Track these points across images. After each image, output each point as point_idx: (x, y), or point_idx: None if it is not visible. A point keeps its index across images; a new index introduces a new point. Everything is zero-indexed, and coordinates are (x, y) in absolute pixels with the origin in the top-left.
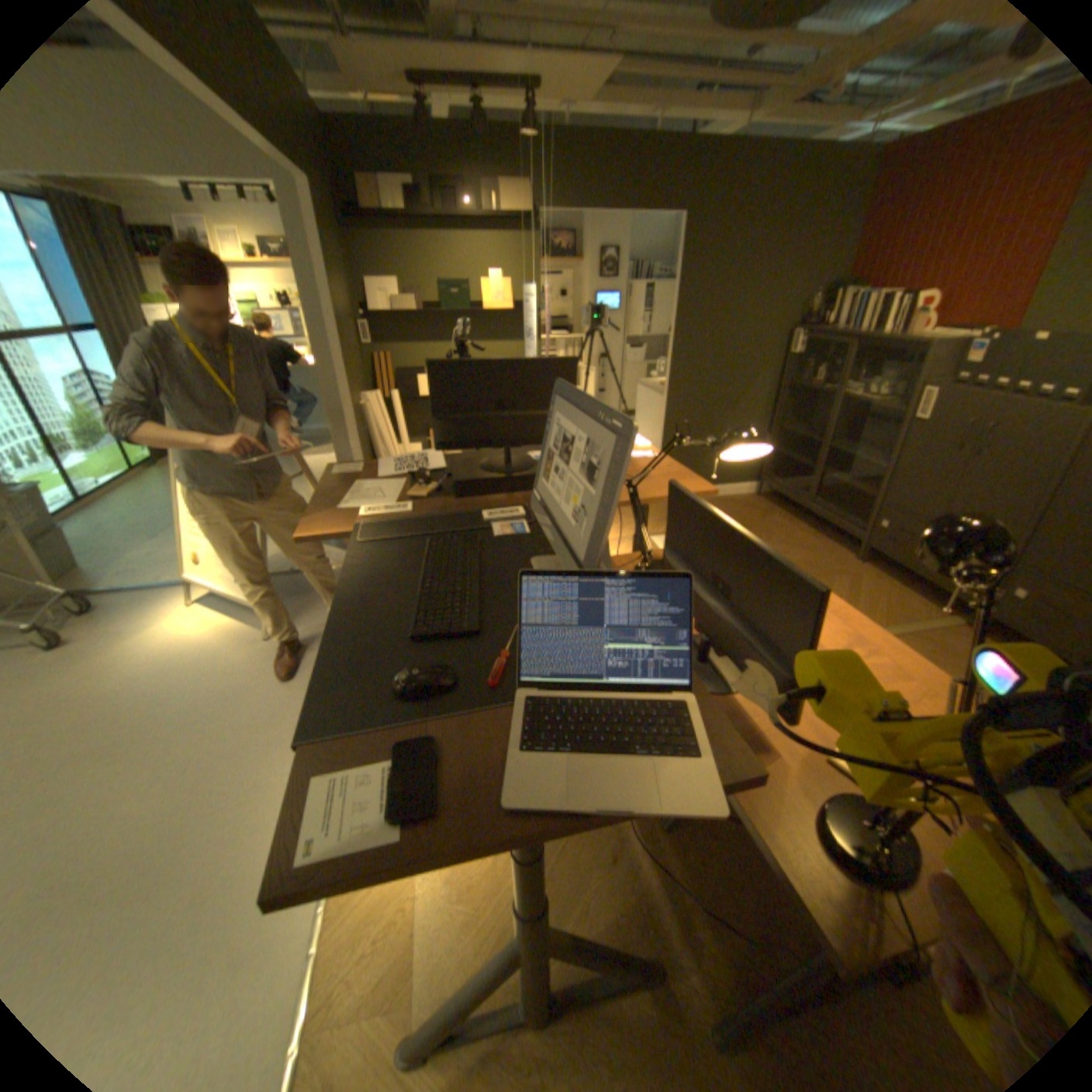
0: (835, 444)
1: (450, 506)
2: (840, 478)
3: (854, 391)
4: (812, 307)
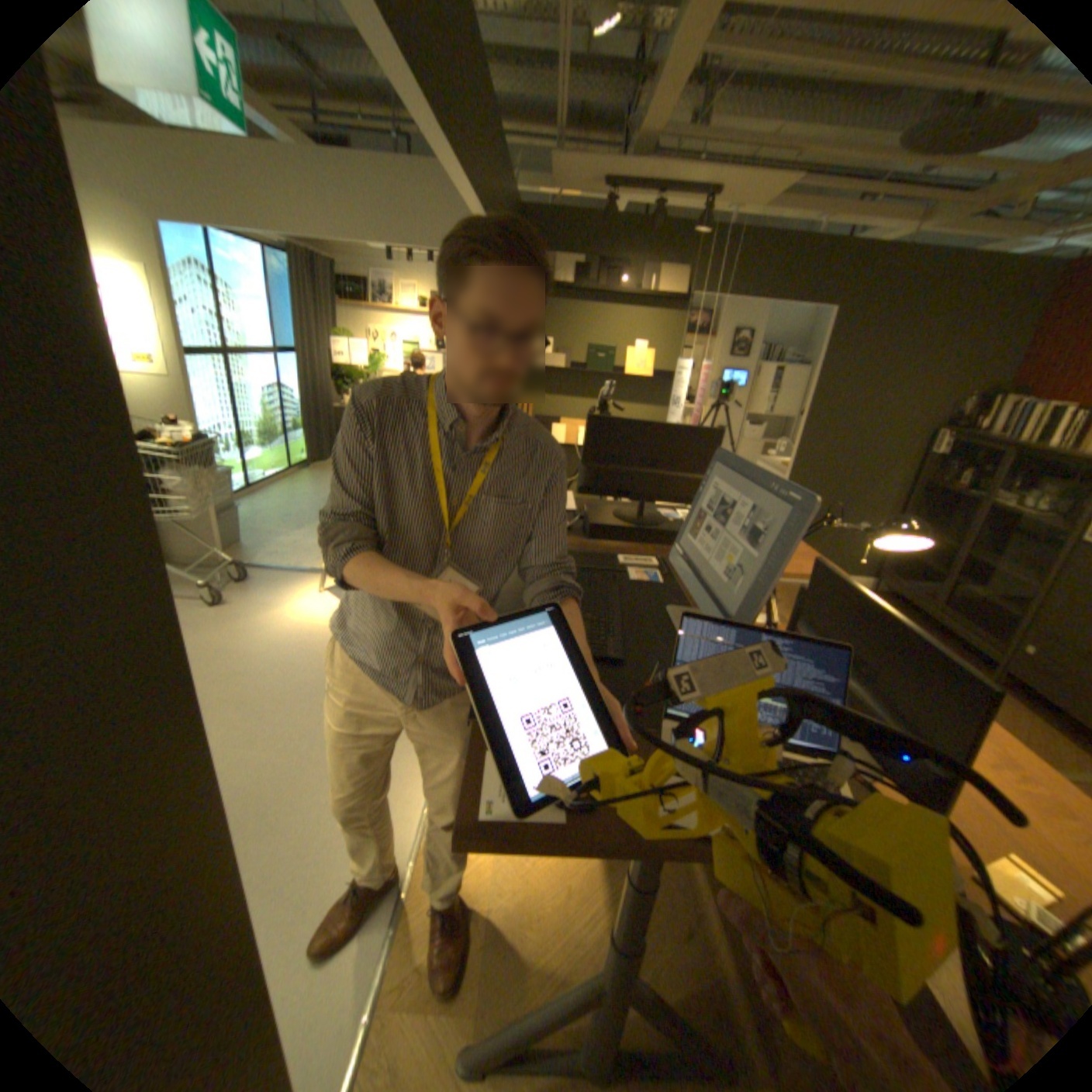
0: (975, 554)
1: (586, 546)
2: (978, 591)
3: (1006, 501)
4: (963, 410)
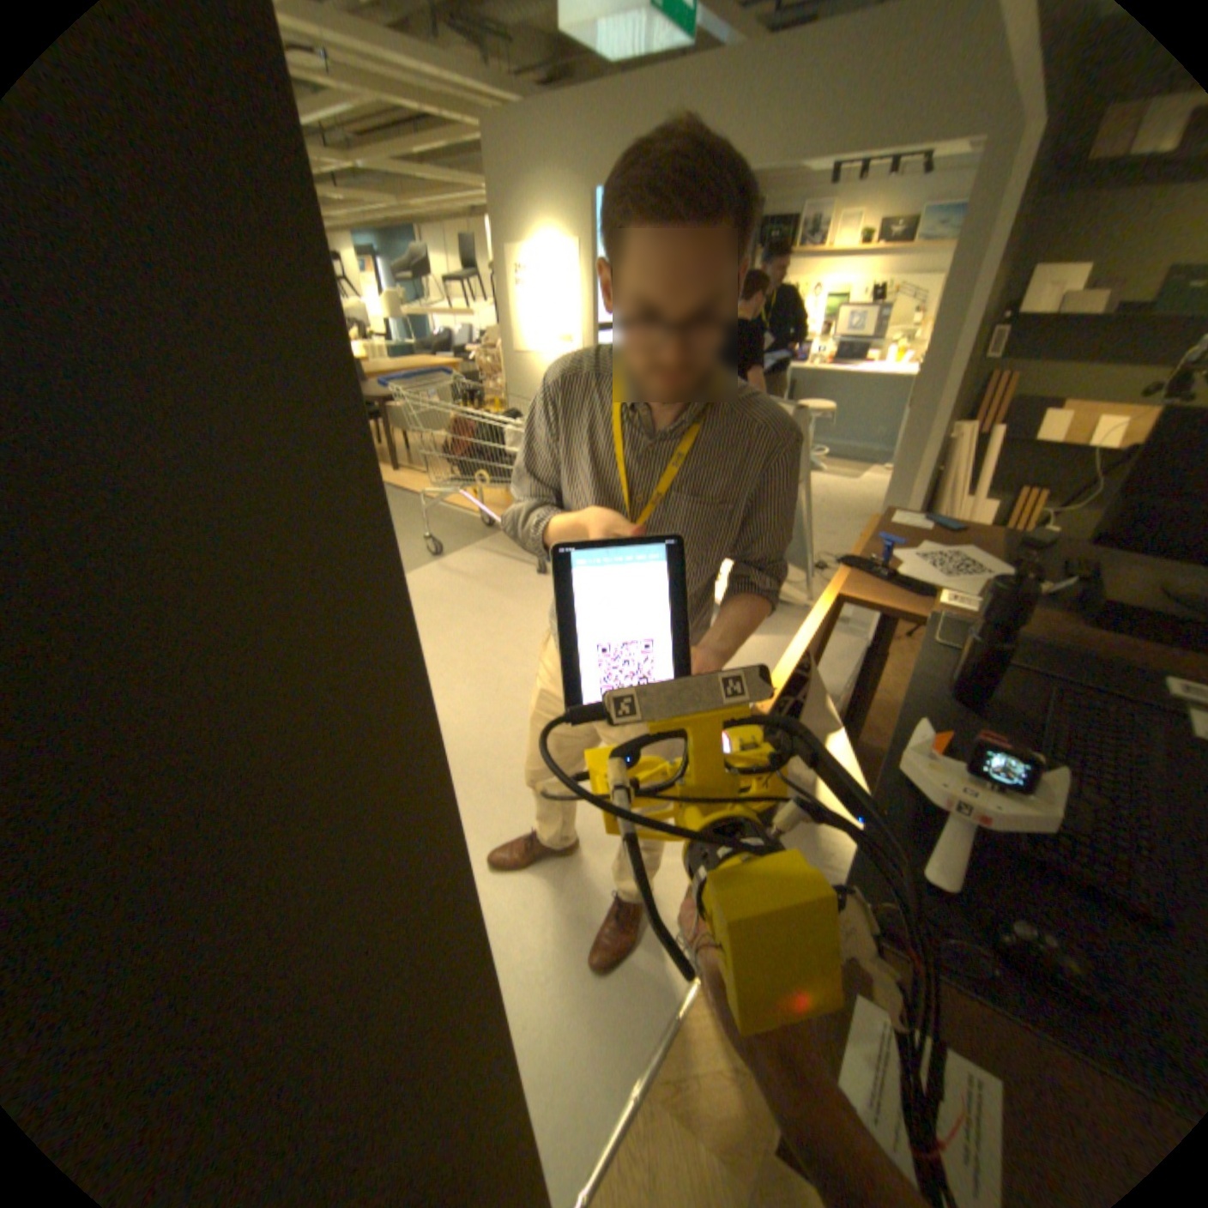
0: None
1: (1093, 640)
2: None
3: None
4: None
